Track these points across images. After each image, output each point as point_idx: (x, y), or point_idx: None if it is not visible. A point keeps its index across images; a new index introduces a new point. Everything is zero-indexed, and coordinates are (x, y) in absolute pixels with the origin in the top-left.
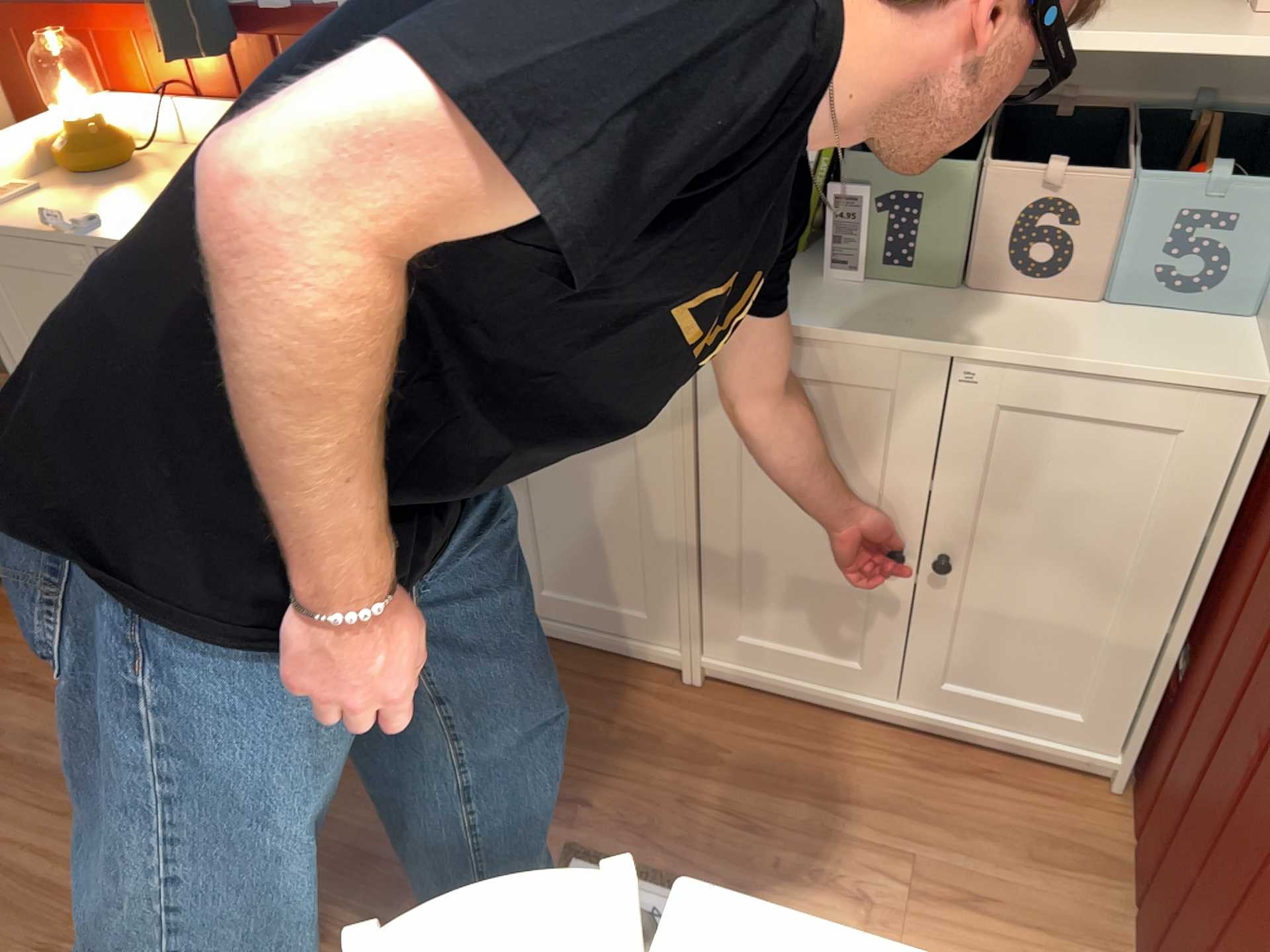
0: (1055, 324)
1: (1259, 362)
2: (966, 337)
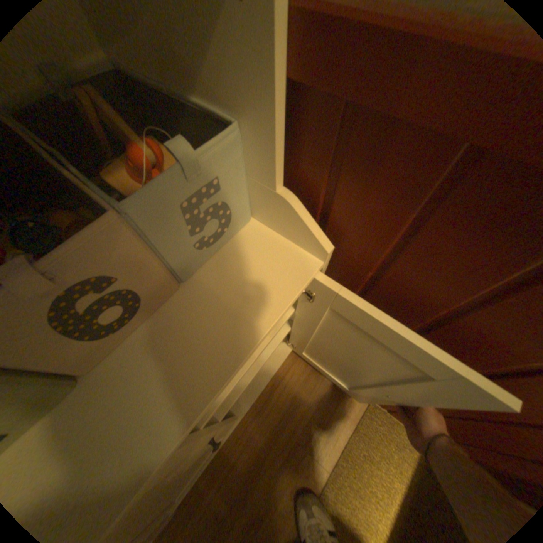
0: (185, 341)
1: (301, 253)
2: (153, 439)
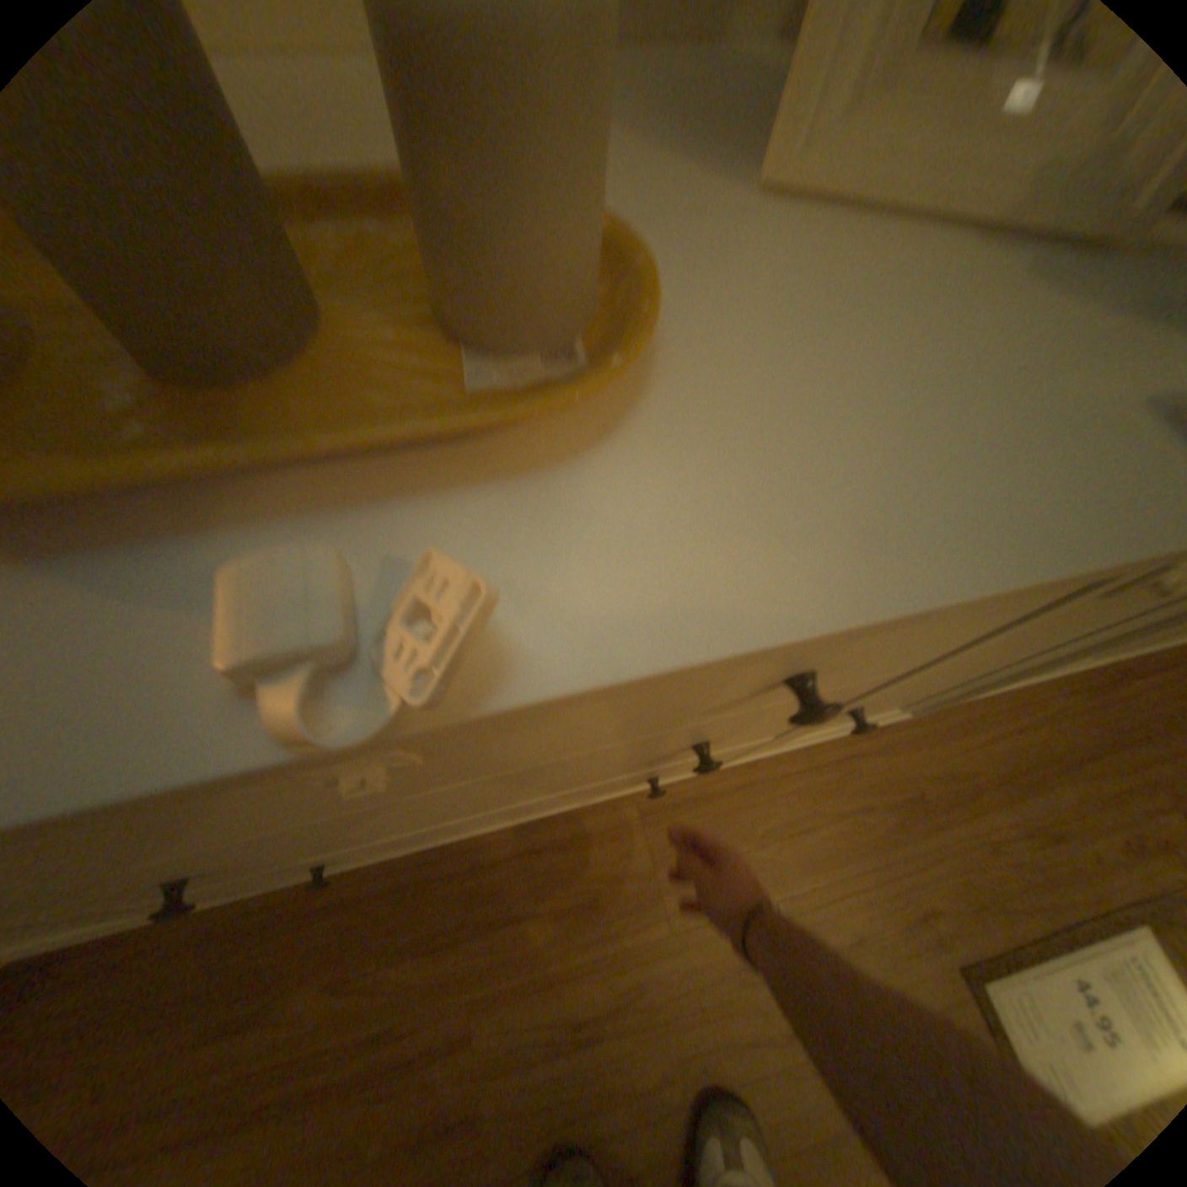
0: None
1: None
2: None
